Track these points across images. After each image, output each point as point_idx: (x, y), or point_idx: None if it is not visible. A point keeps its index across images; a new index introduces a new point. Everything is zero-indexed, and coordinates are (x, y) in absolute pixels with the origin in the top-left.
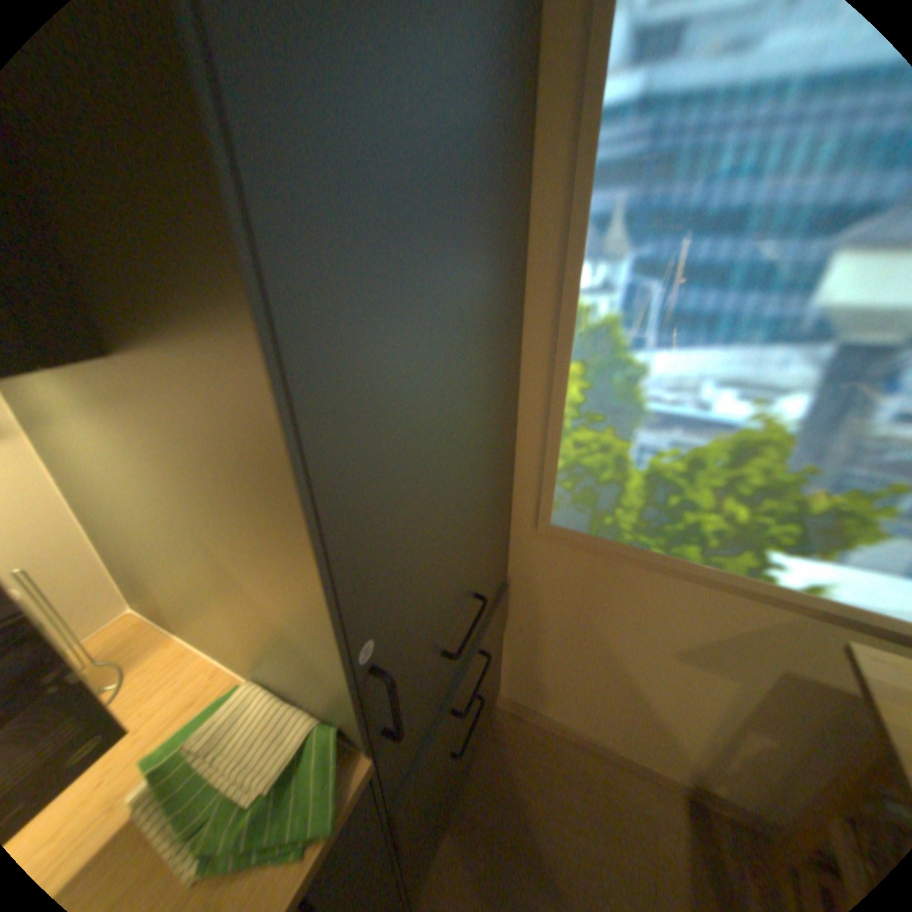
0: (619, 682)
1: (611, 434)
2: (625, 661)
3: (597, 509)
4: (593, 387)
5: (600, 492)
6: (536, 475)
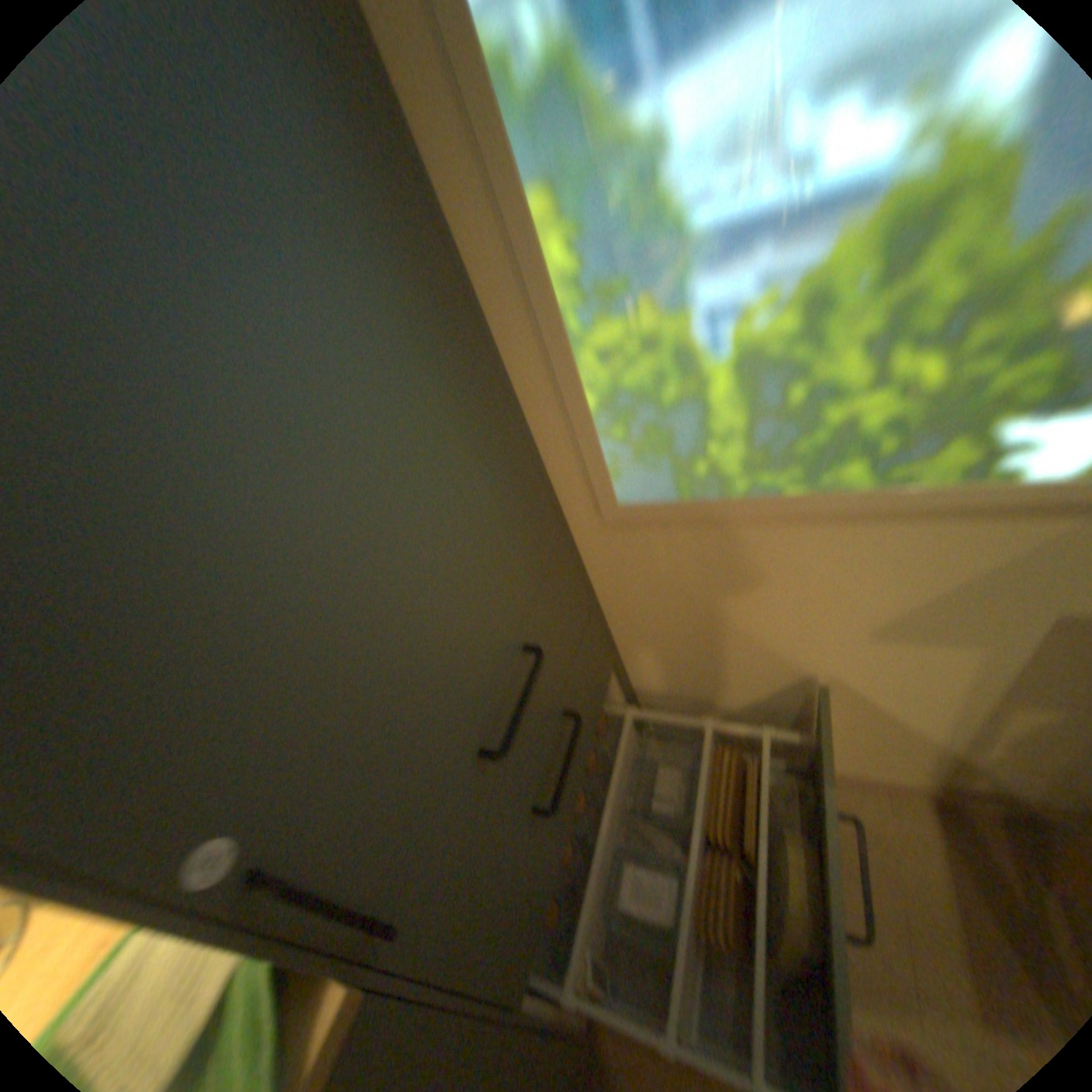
0: (797, 687)
1: (649, 309)
2: (797, 660)
3: (676, 454)
4: (583, 225)
5: (671, 423)
6: (567, 433)
